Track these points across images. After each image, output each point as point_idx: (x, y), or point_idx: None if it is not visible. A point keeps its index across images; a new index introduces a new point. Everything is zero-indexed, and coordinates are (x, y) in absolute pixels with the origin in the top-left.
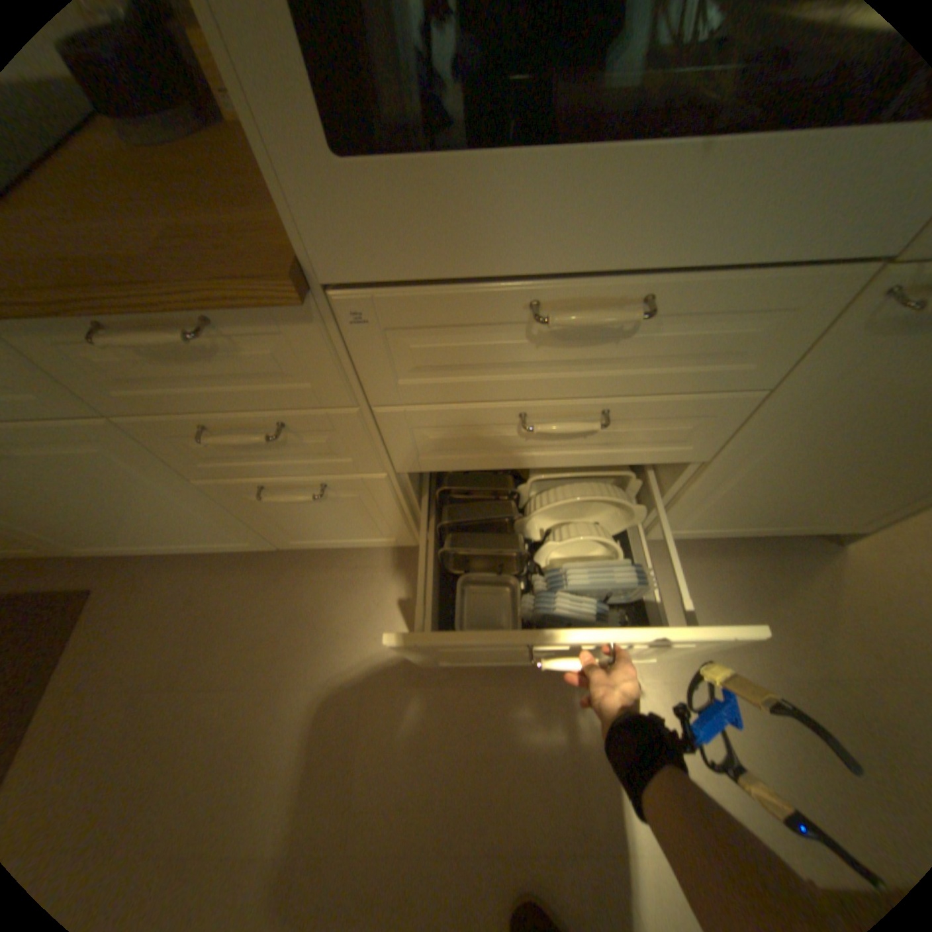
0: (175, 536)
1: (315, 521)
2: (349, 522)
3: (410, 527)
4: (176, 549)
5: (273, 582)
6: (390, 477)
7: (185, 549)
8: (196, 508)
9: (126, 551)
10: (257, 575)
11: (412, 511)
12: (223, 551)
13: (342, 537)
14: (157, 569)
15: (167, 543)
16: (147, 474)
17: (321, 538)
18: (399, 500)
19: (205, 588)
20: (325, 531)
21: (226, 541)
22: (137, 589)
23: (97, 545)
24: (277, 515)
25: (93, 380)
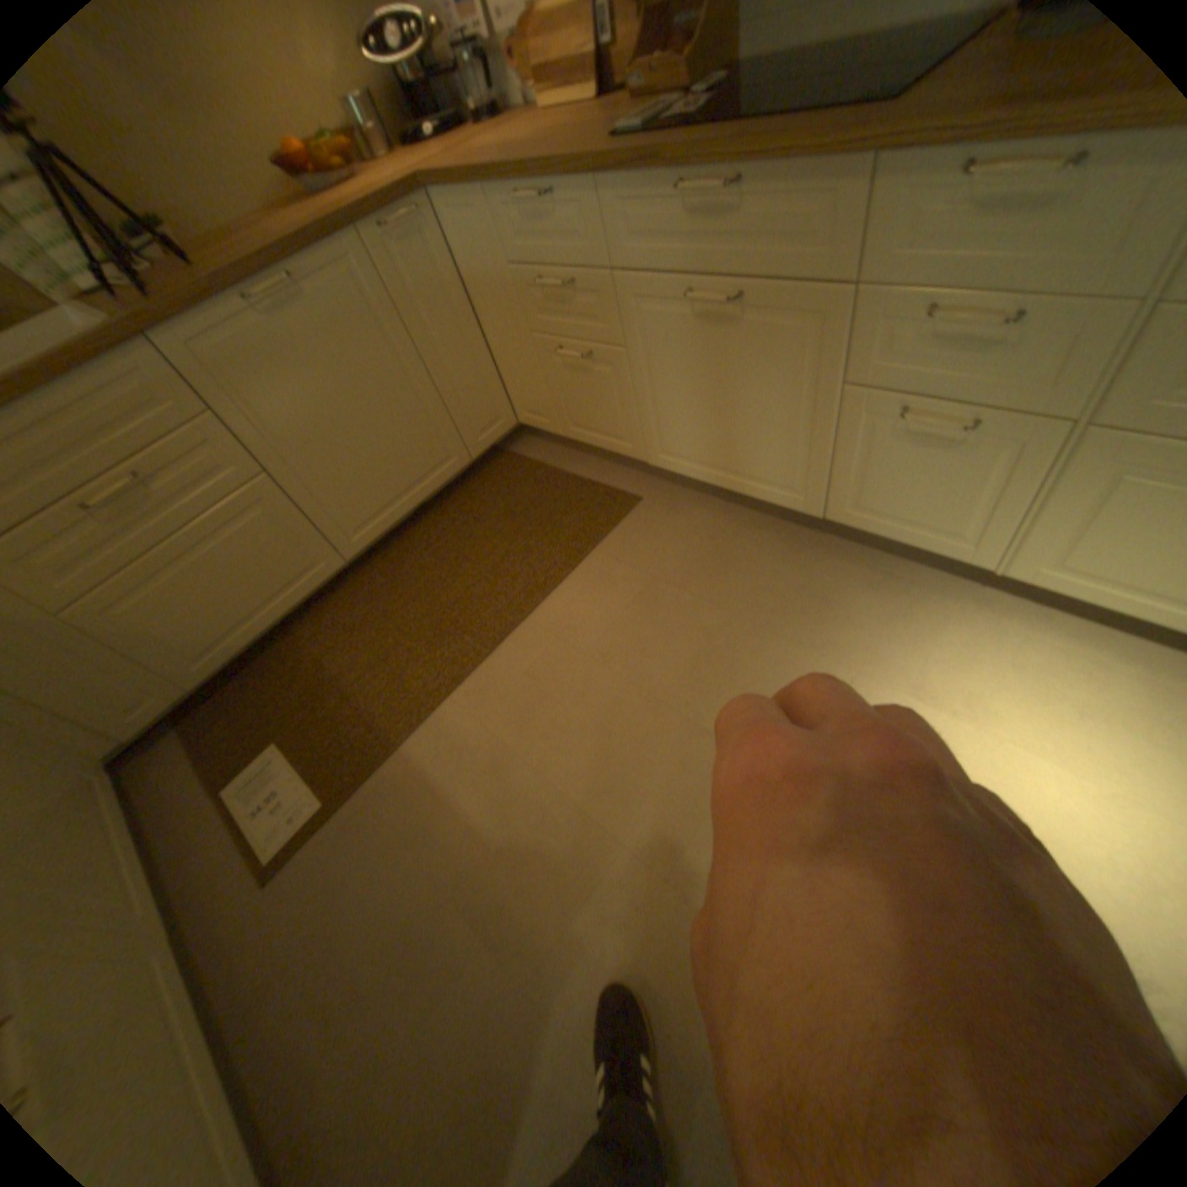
0: (754, 462)
1: (911, 483)
2: (948, 497)
3: (1015, 533)
4: (735, 483)
5: (796, 552)
6: (1073, 431)
7: (742, 486)
8: (812, 426)
9: (694, 471)
10: (782, 541)
11: (1049, 501)
12: (771, 501)
13: (914, 522)
14: (696, 504)
15: (736, 472)
16: (818, 366)
17: (889, 515)
18: (1046, 477)
19: (732, 532)
20: (906, 504)
21: (789, 486)
22: (676, 511)
23: (681, 454)
24: (878, 460)
25: (896, 234)
